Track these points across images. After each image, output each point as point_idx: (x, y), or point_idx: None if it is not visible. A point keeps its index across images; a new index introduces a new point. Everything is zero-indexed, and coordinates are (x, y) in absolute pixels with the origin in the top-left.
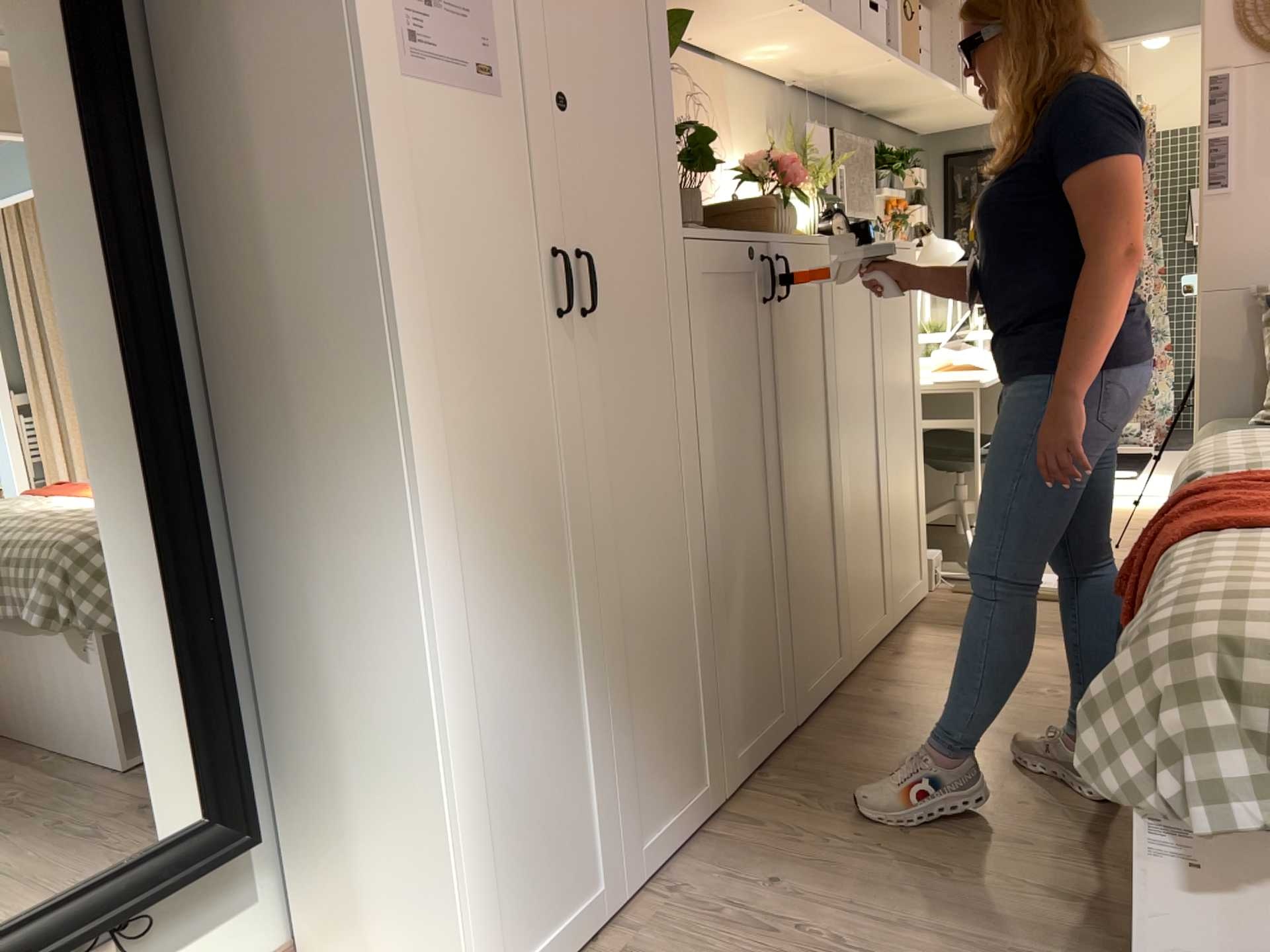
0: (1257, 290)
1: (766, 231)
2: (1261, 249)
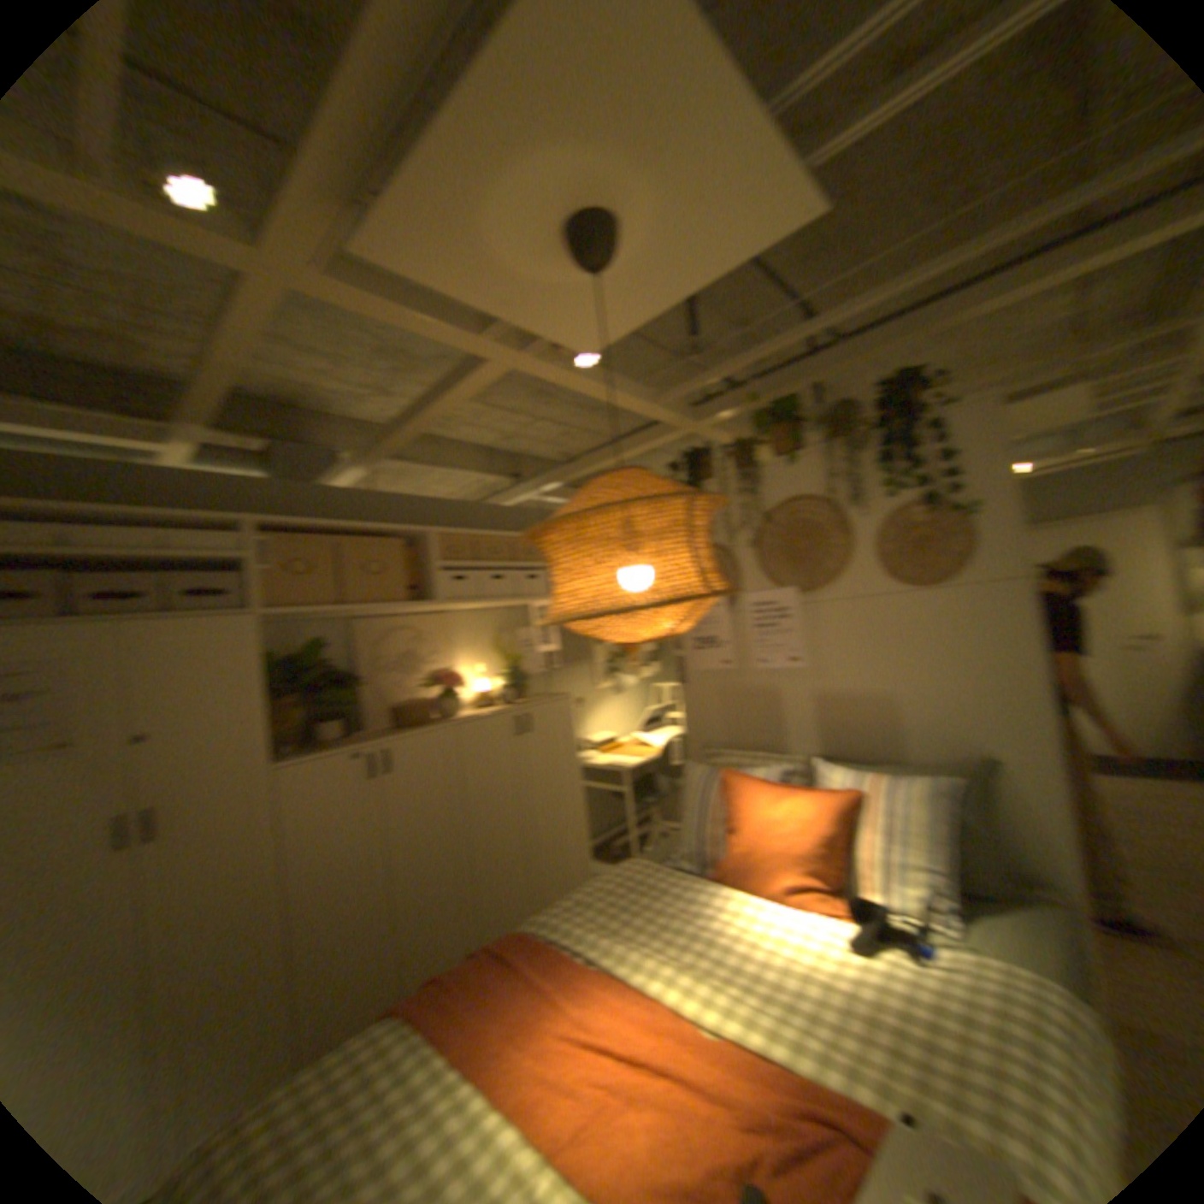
0: (703, 747)
1: (412, 723)
2: (705, 721)
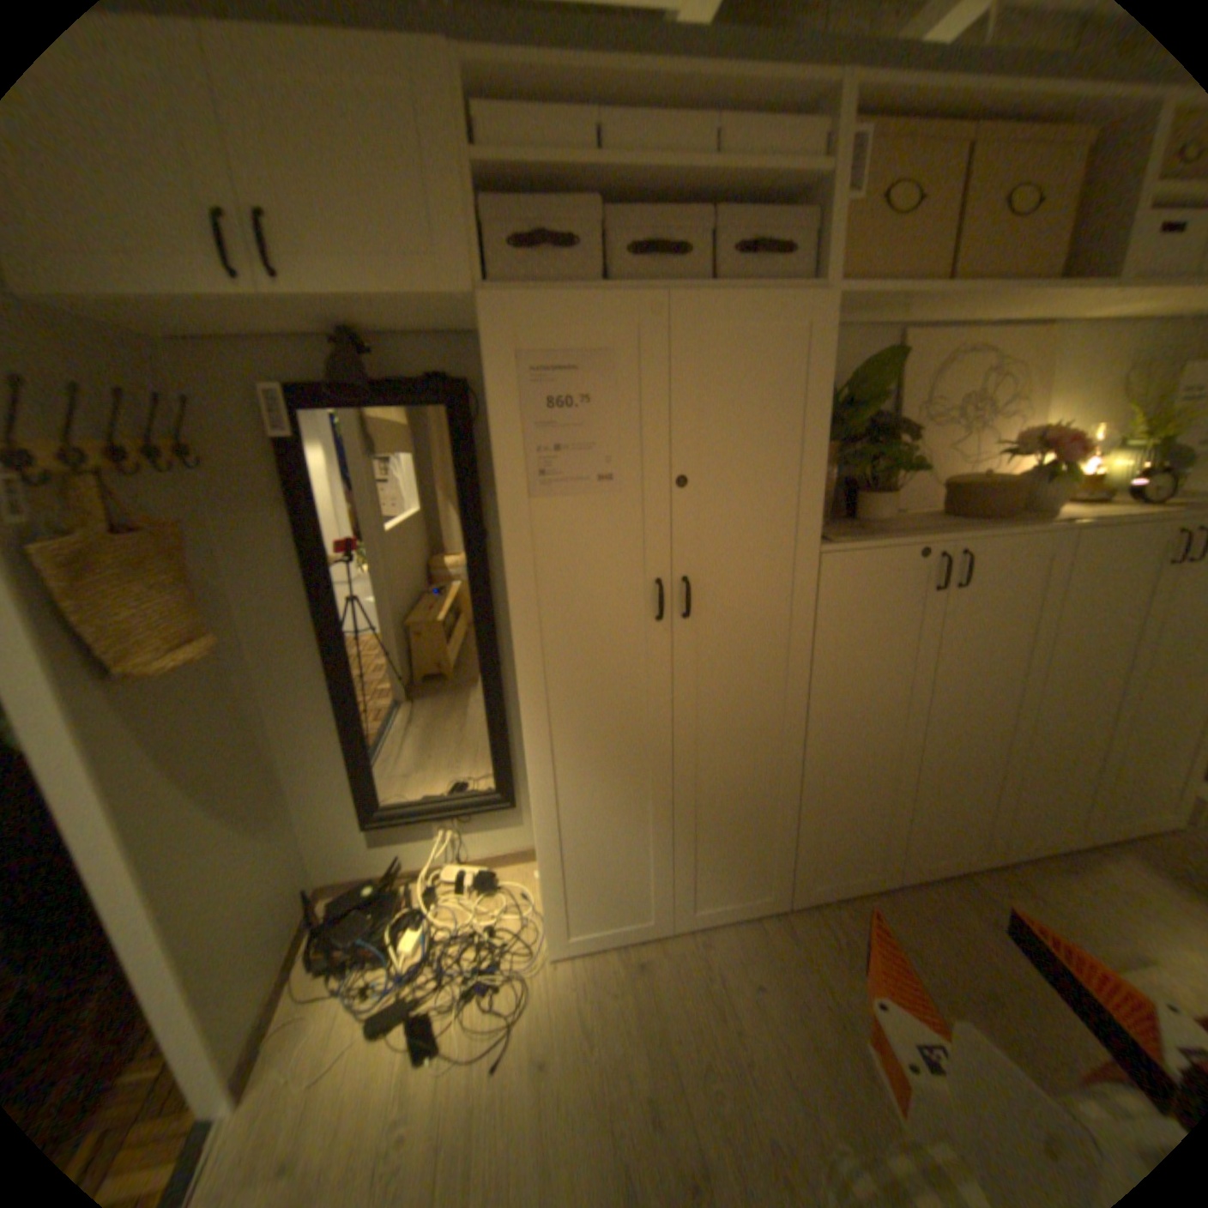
0: None
1: (1005, 515)
2: None
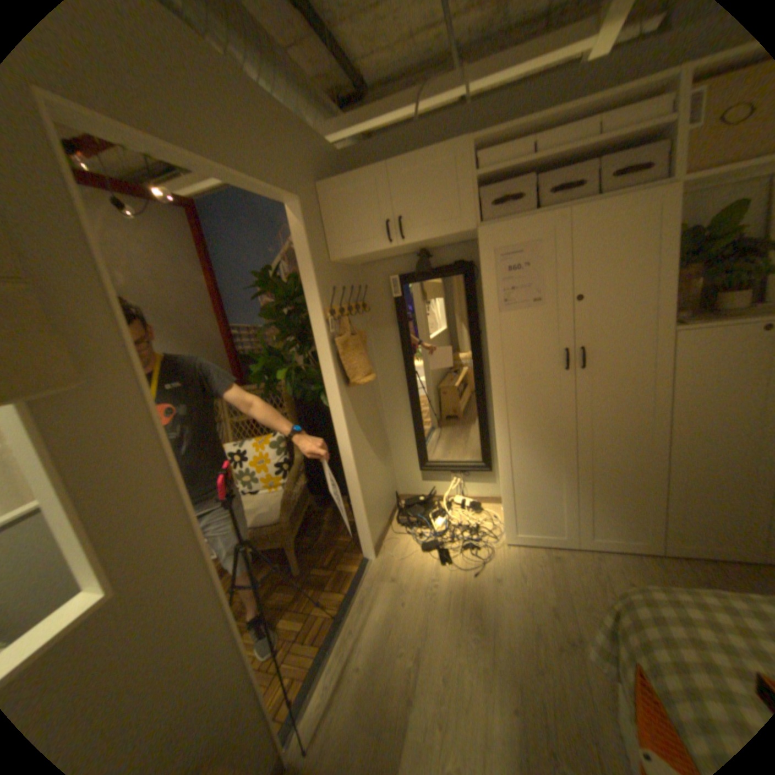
0: None
1: None
2: None
